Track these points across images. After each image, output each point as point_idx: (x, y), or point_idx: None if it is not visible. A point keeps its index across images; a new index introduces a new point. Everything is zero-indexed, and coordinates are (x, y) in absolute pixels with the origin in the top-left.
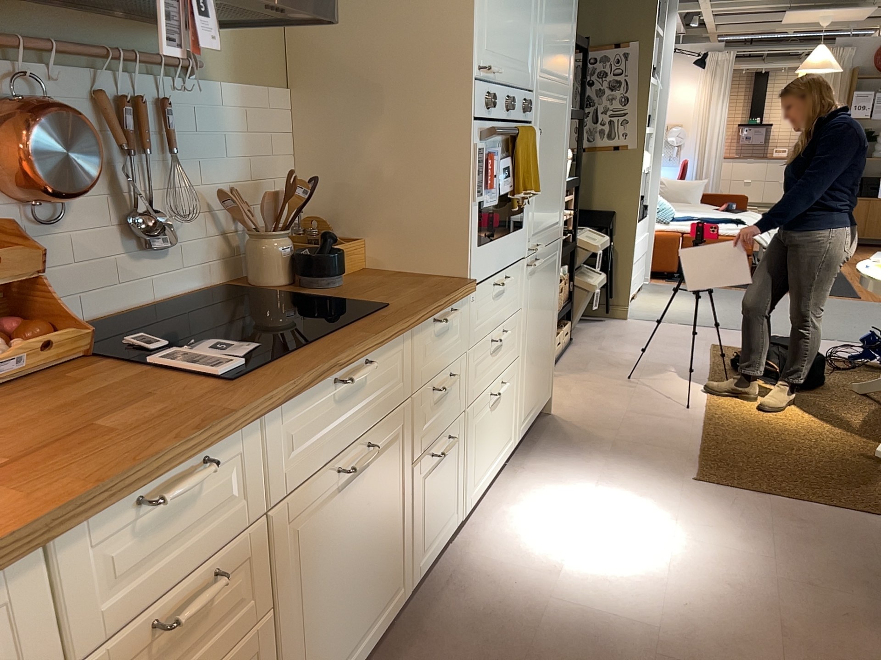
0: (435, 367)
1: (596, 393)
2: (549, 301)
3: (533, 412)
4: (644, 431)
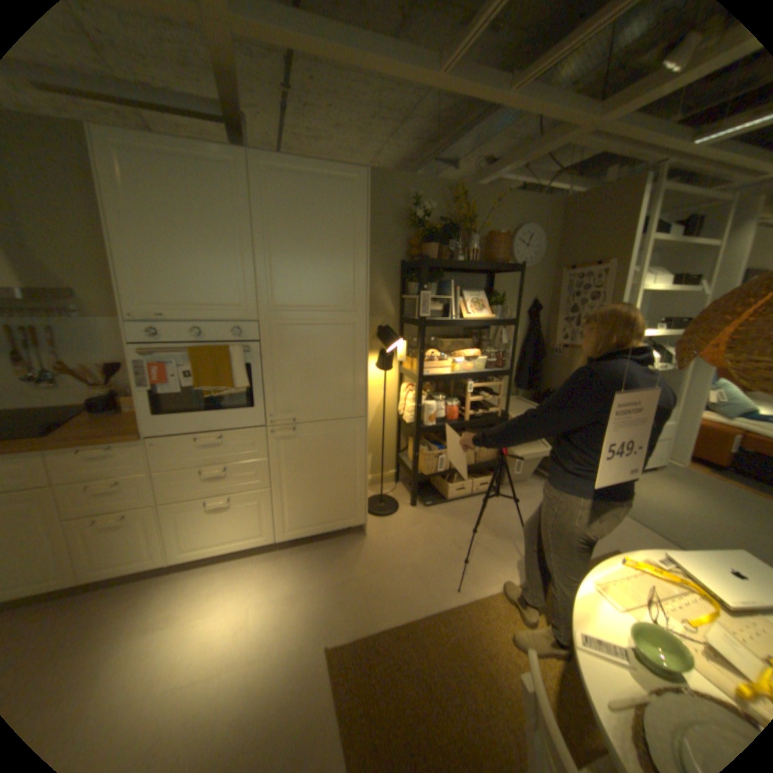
0: (86, 477)
1: (423, 539)
2: (339, 459)
3: (313, 529)
4: (385, 588)
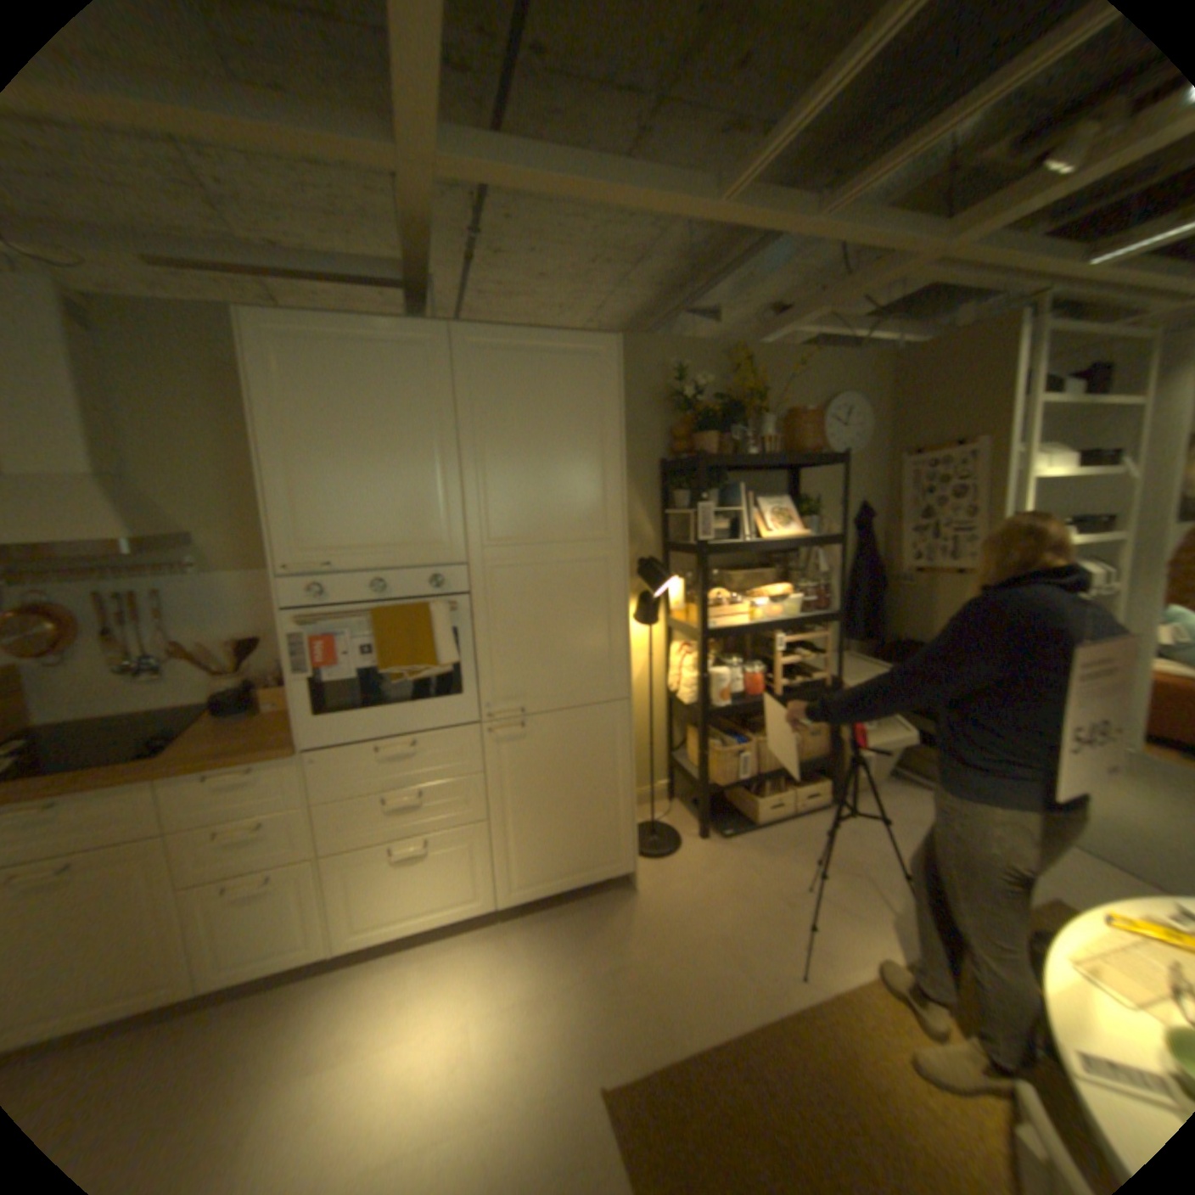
0: (220, 817)
1: (731, 894)
2: (593, 768)
3: (557, 883)
4: (684, 981)
